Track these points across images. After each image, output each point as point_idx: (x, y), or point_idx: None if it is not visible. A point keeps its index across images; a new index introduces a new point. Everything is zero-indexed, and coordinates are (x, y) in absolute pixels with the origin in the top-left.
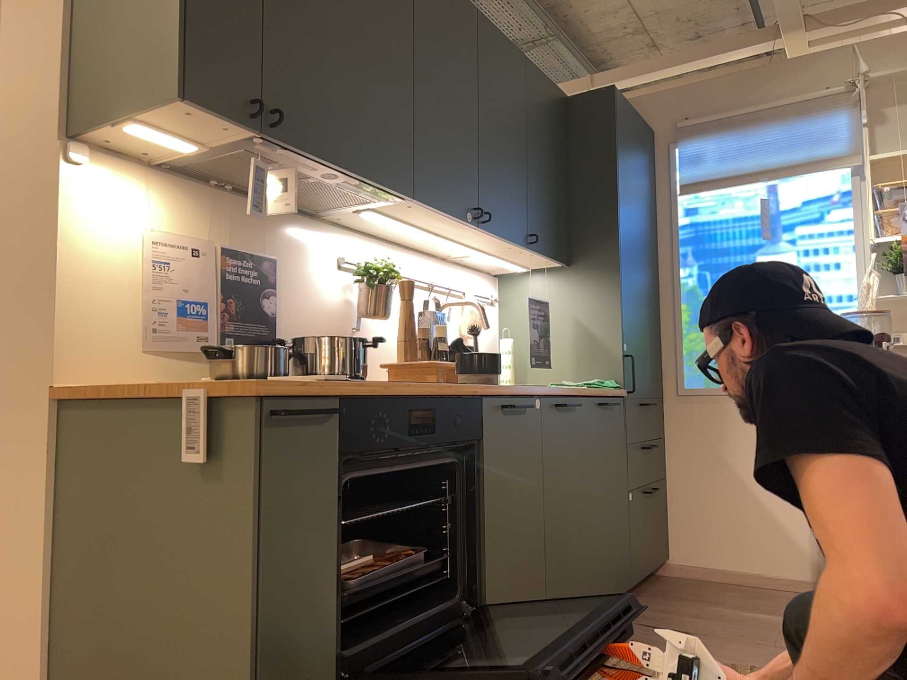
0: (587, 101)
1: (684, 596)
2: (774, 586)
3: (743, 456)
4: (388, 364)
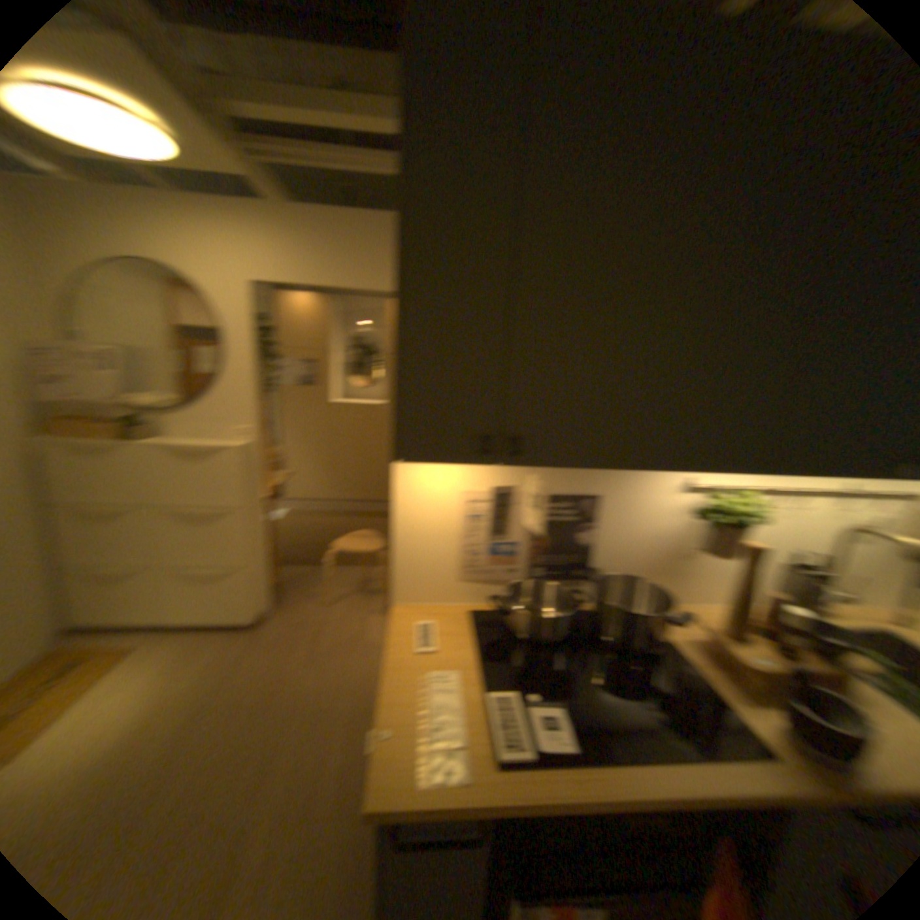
0: None
1: None
2: None
3: None
4: (711, 629)
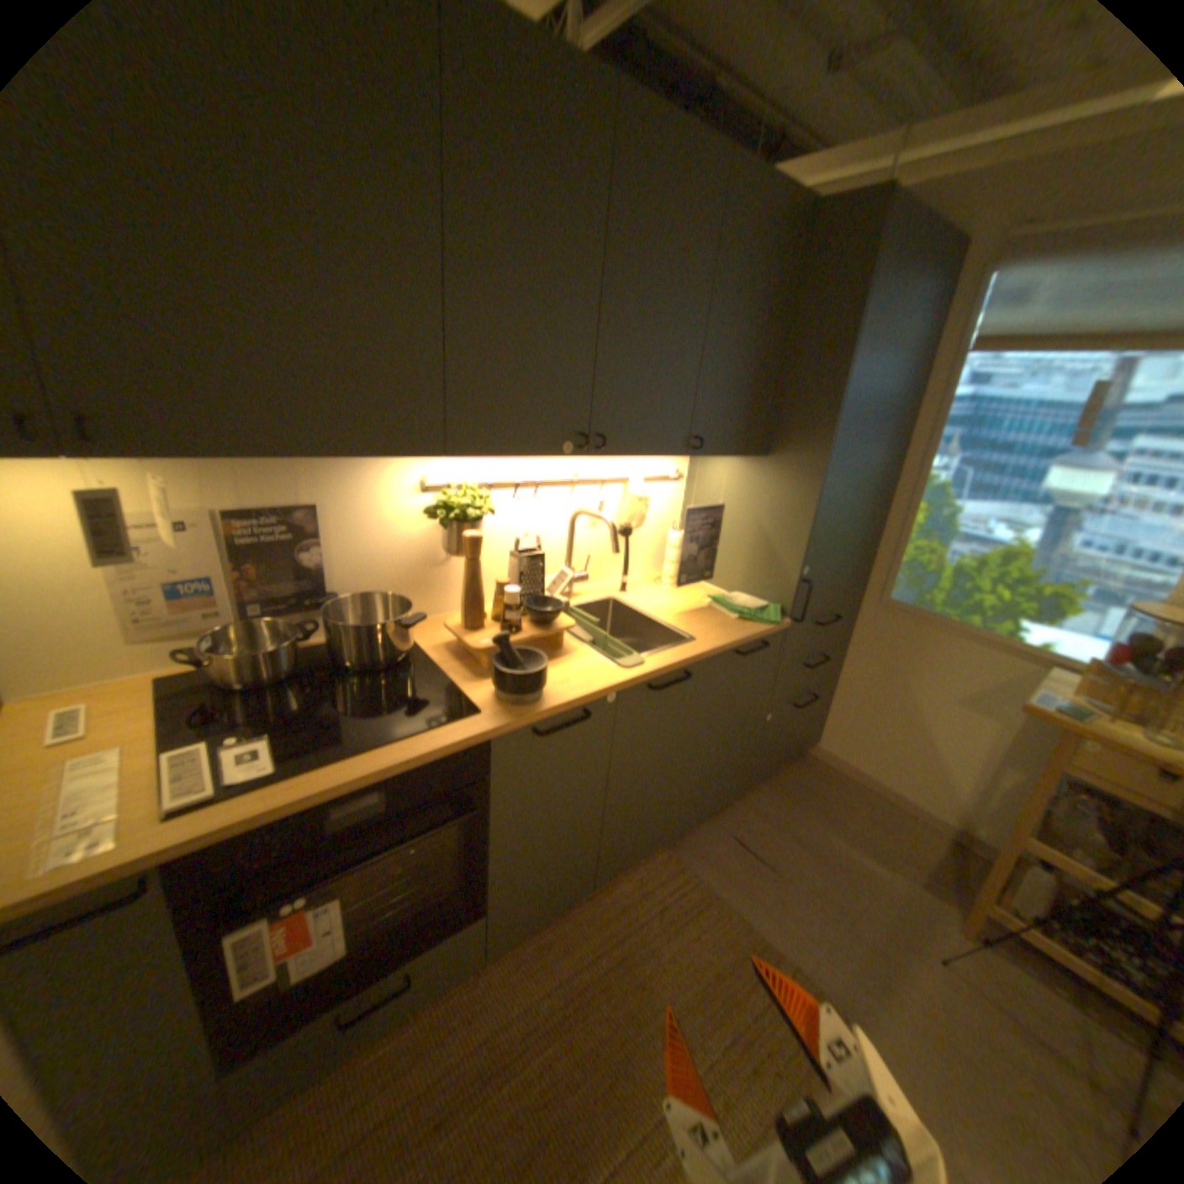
0: (847, 205)
1: (807, 800)
2: (913, 815)
3: (930, 690)
4: (448, 628)
